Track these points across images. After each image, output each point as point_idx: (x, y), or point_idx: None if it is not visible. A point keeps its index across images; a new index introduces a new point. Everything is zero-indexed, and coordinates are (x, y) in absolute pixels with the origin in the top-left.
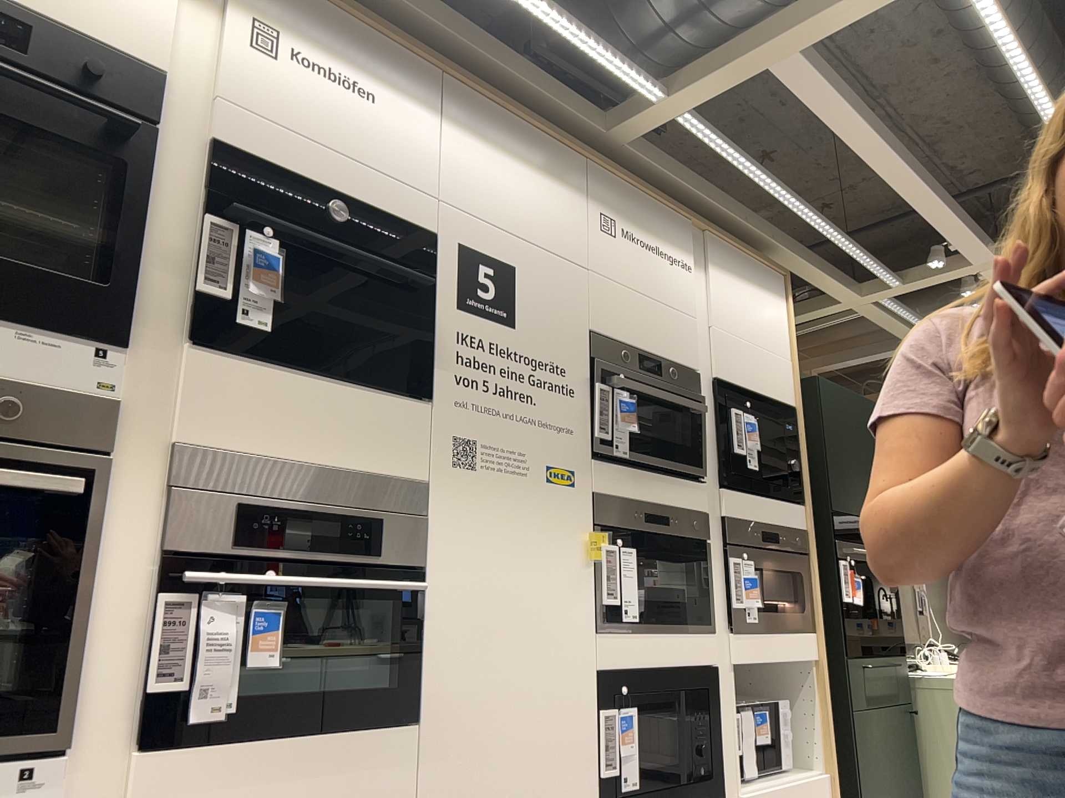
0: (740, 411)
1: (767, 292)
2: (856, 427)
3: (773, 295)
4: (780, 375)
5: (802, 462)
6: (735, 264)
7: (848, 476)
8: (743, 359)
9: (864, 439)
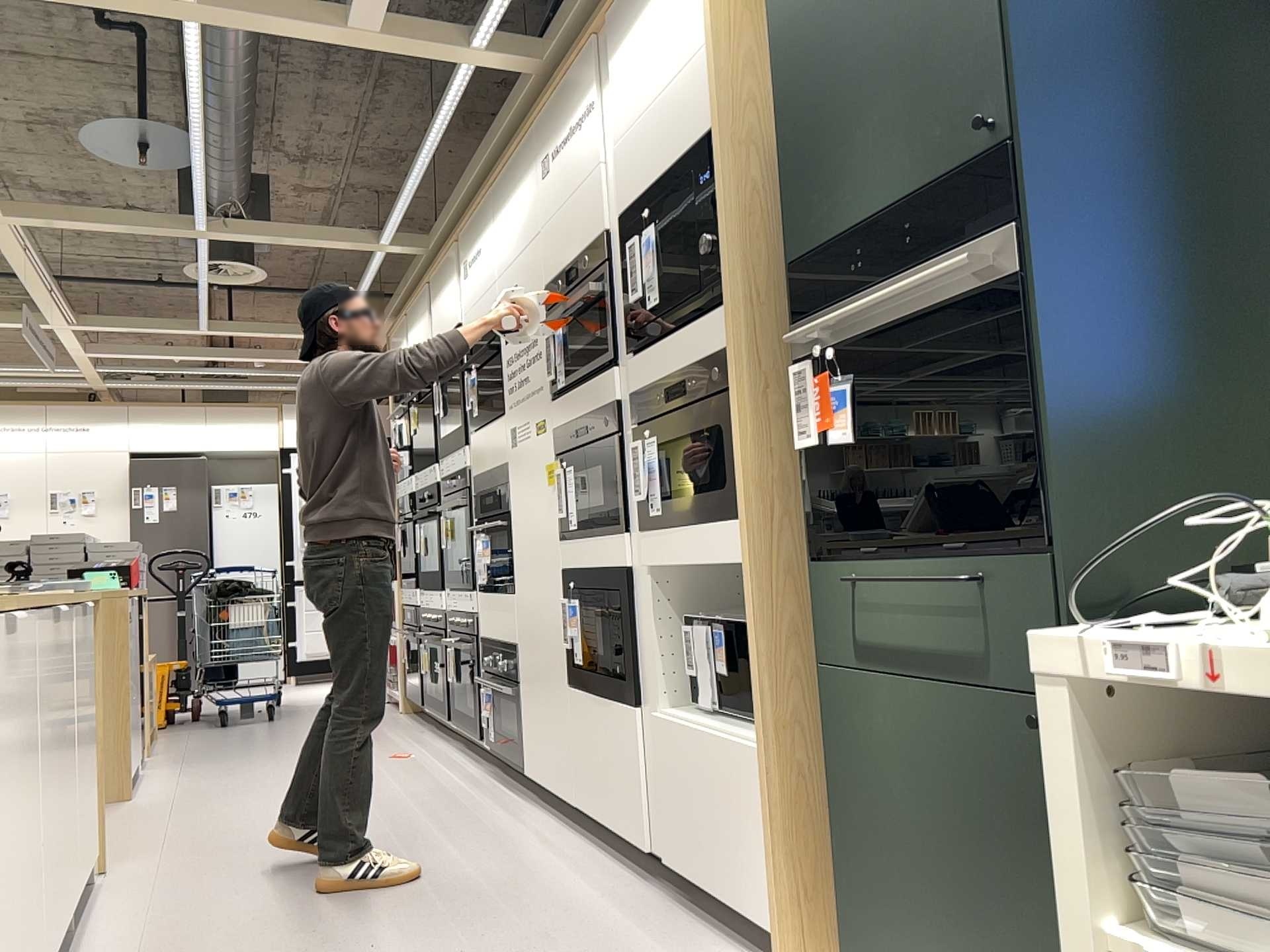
0: (635, 237)
1: None
2: None
3: None
4: (693, 97)
5: (725, 221)
6: (635, 4)
7: (843, 141)
8: (644, 148)
9: None
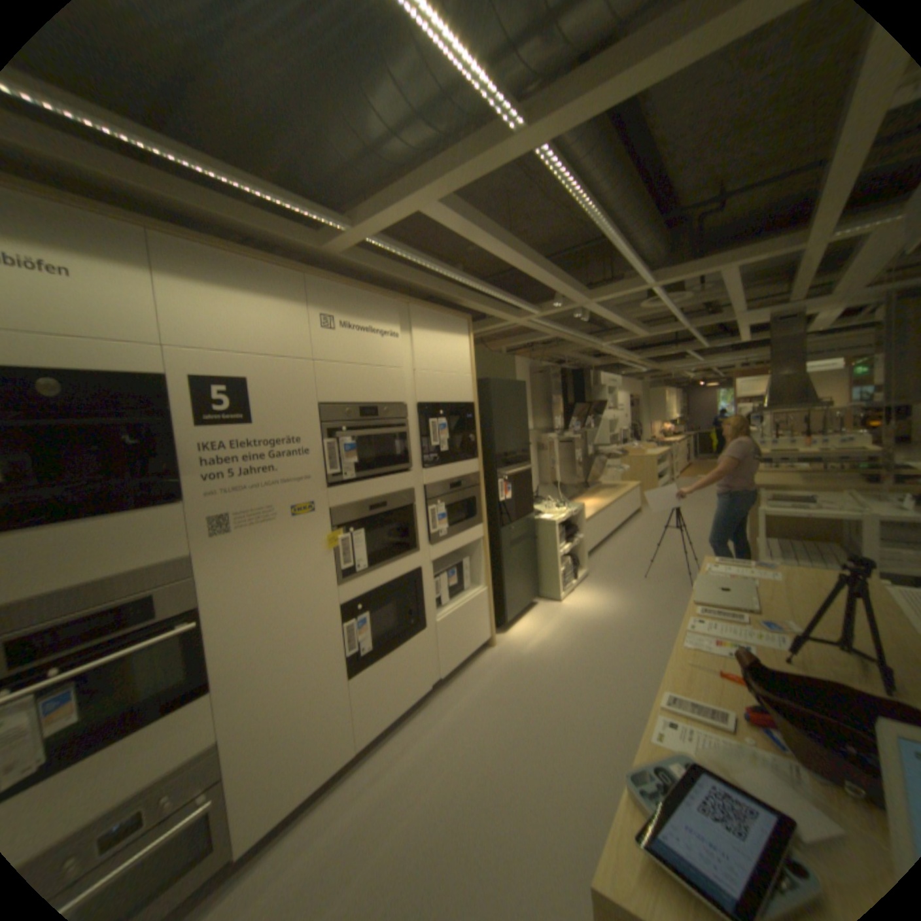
0: (435, 420)
1: (456, 336)
2: (513, 402)
3: (460, 336)
4: (463, 387)
5: (477, 435)
6: (432, 323)
7: (506, 432)
8: (437, 386)
9: (518, 407)
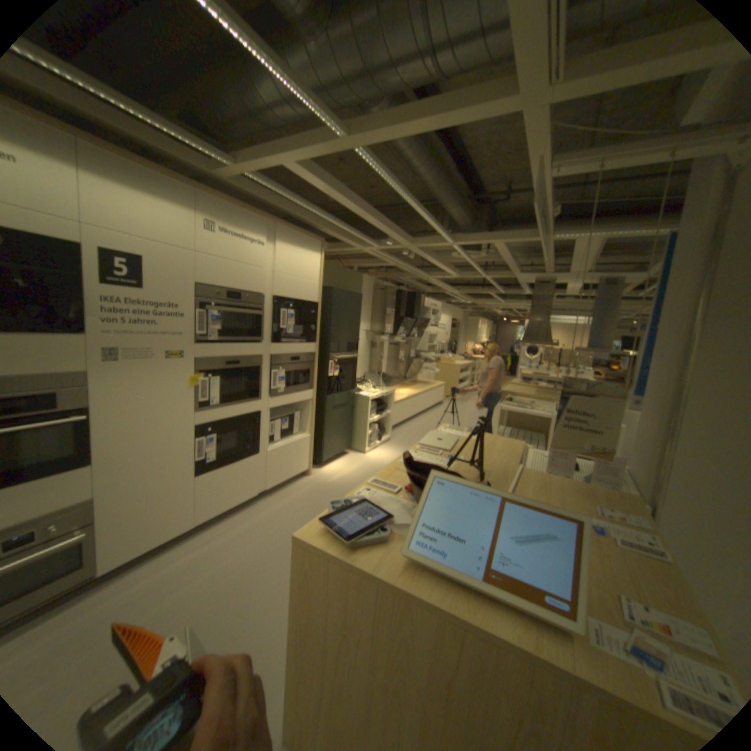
0: (285, 310)
1: (311, 252)
2: (350, 307)
3: (314, 253)
4: (311, 290)
5: (317, 326)
6: (293, 240)
7: (341, 328)
8: (291, 286)
9: (353, 312)
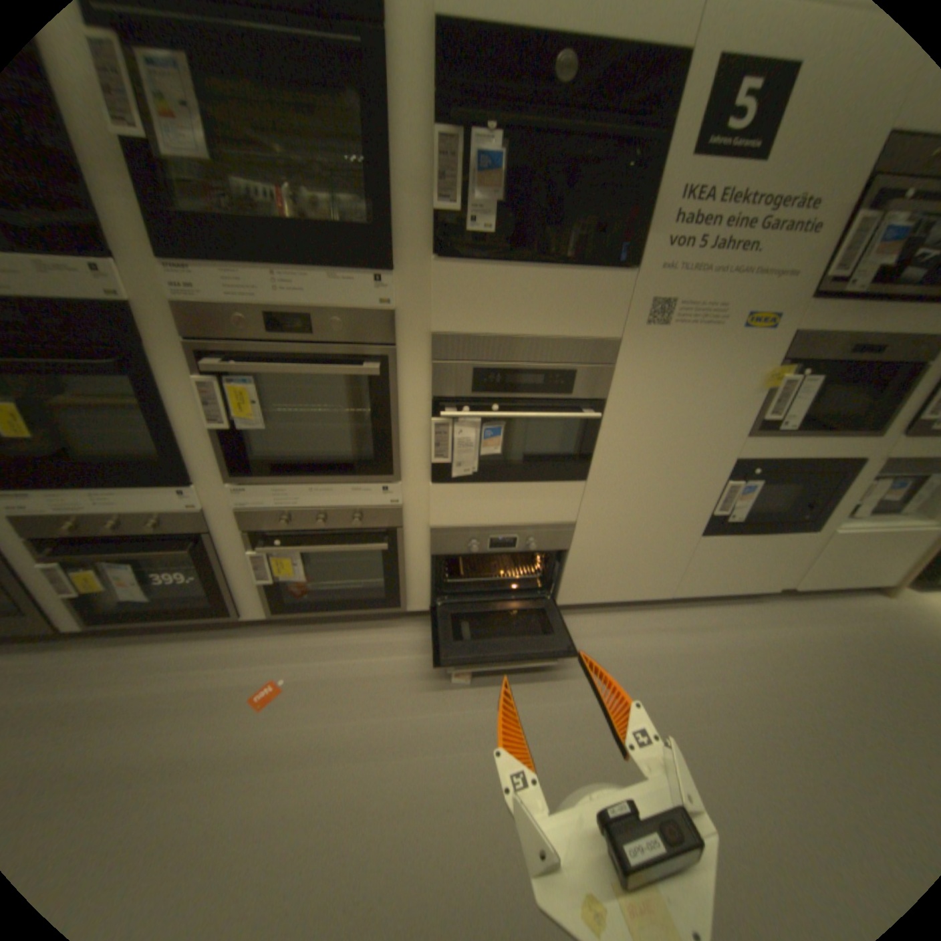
0: None
1: None
2: None
3: None
4: None
5: None
6: None
7: None
8: None
9: None
